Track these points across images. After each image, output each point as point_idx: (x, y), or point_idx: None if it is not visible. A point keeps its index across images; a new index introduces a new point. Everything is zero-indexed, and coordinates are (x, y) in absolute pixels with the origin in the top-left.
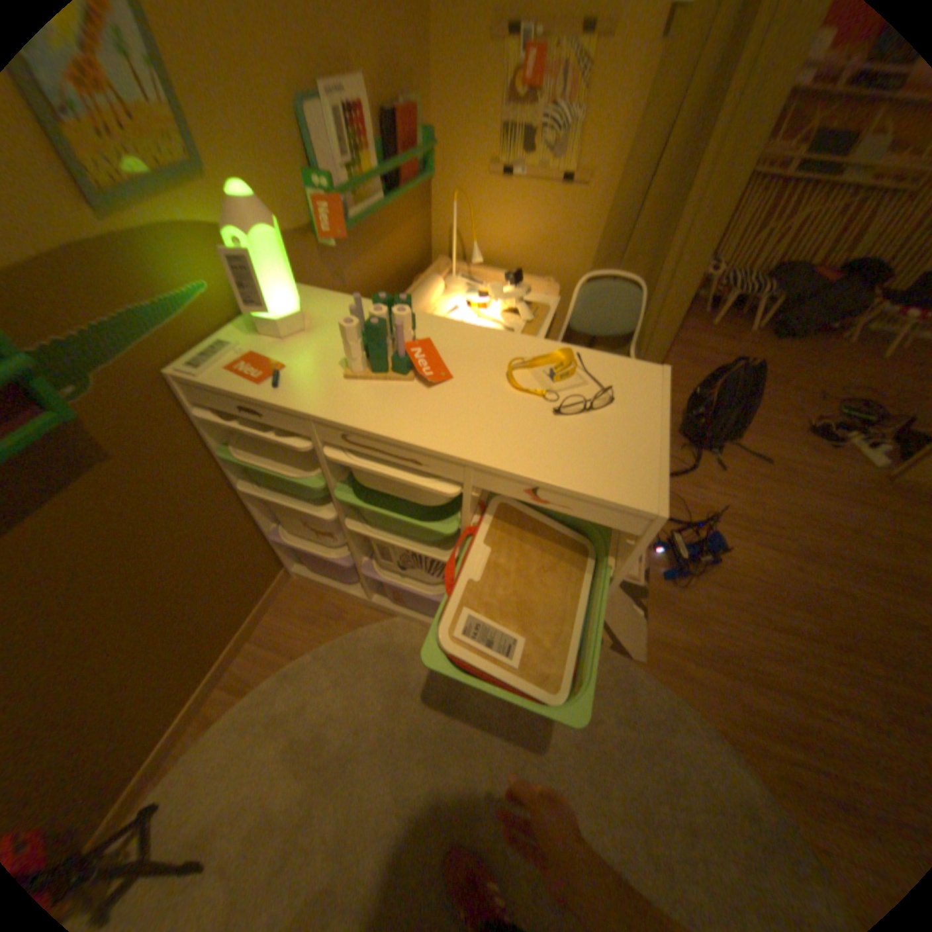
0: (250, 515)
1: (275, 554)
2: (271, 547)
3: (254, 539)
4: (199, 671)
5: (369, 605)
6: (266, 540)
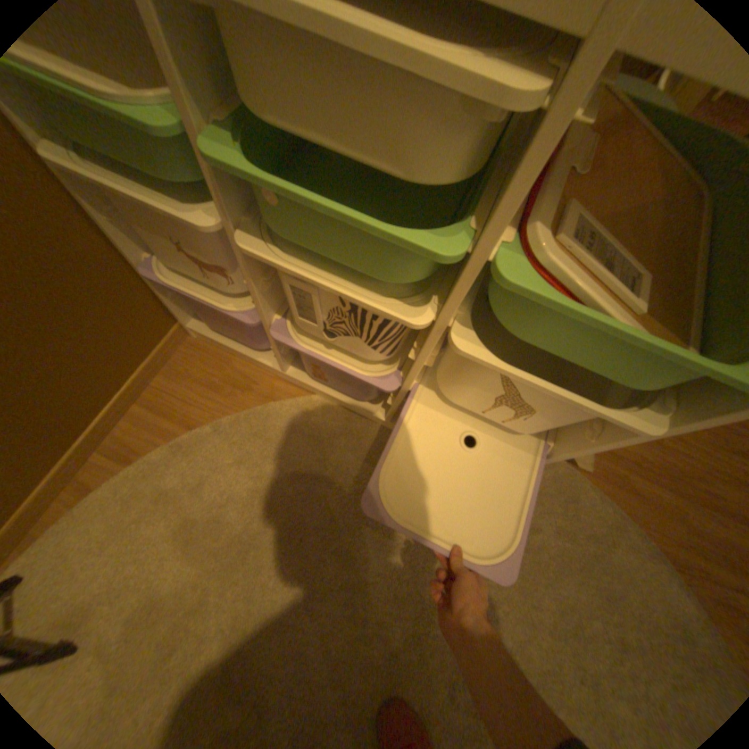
0: (102, 229)
1: (163, 302)
2: (153, 291)
3: (120, 273)
4: (63, 434)
5: (284, 377)
6: (143, 278)
